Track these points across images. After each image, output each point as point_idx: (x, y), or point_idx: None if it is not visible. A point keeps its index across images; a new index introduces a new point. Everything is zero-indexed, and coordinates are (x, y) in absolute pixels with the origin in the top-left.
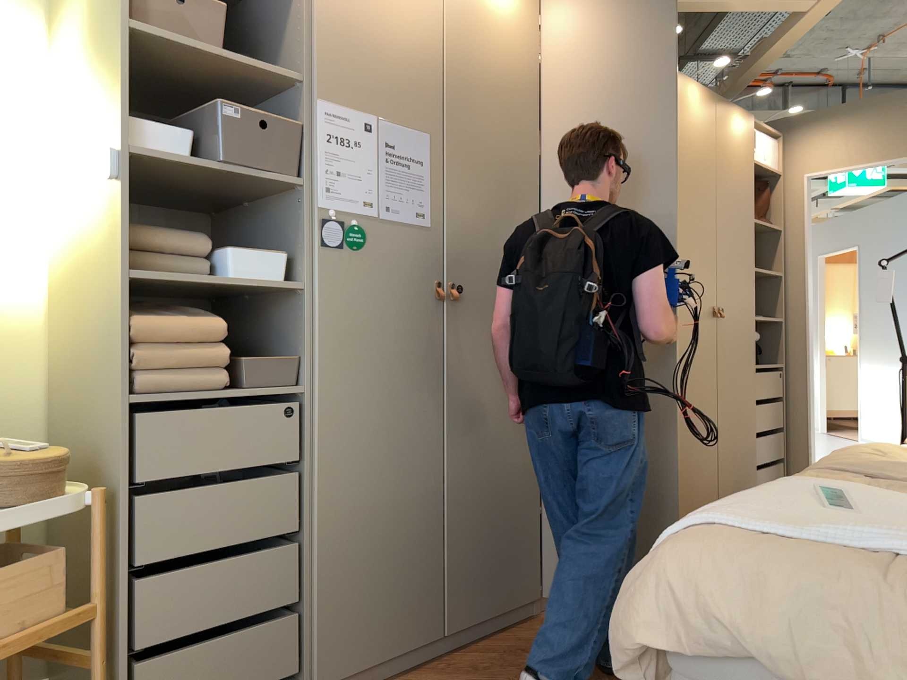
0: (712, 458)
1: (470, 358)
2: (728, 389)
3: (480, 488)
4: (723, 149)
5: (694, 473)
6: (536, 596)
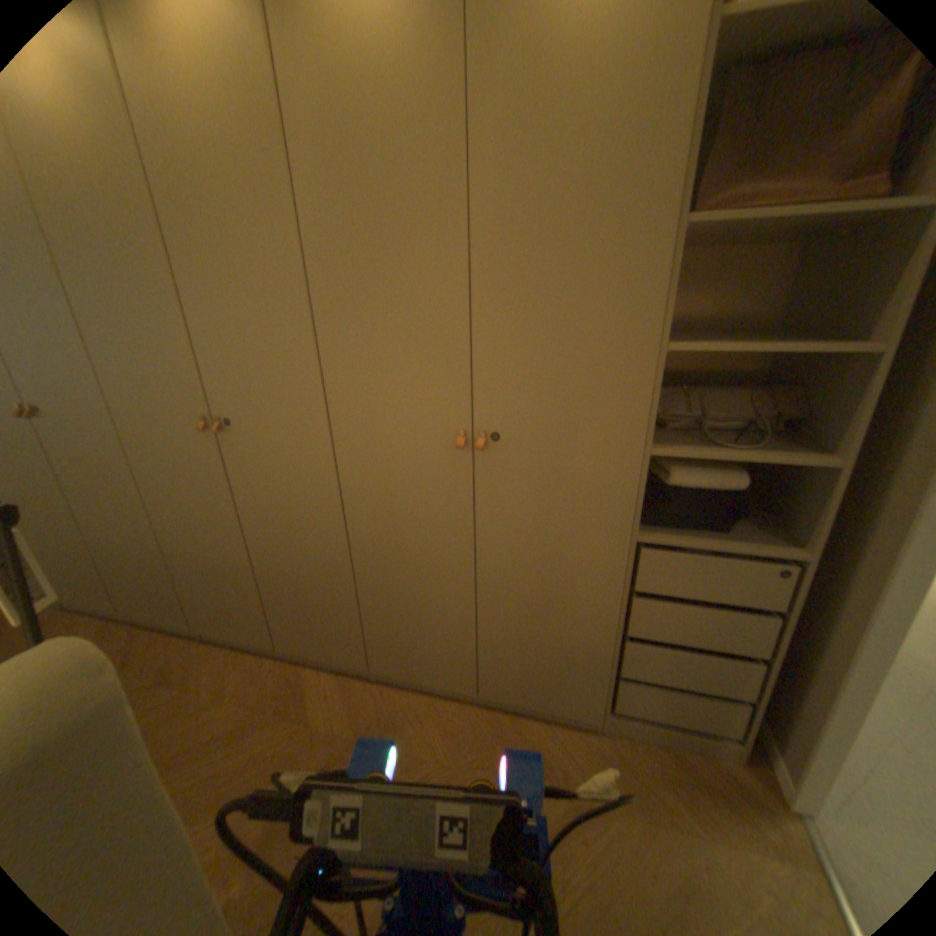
0: (456, 631)
1: (65, 462)
2: (509, 561)
3: (109, 550)
4: (496, 64)
5: (409, 632)
6: (184, 632)
